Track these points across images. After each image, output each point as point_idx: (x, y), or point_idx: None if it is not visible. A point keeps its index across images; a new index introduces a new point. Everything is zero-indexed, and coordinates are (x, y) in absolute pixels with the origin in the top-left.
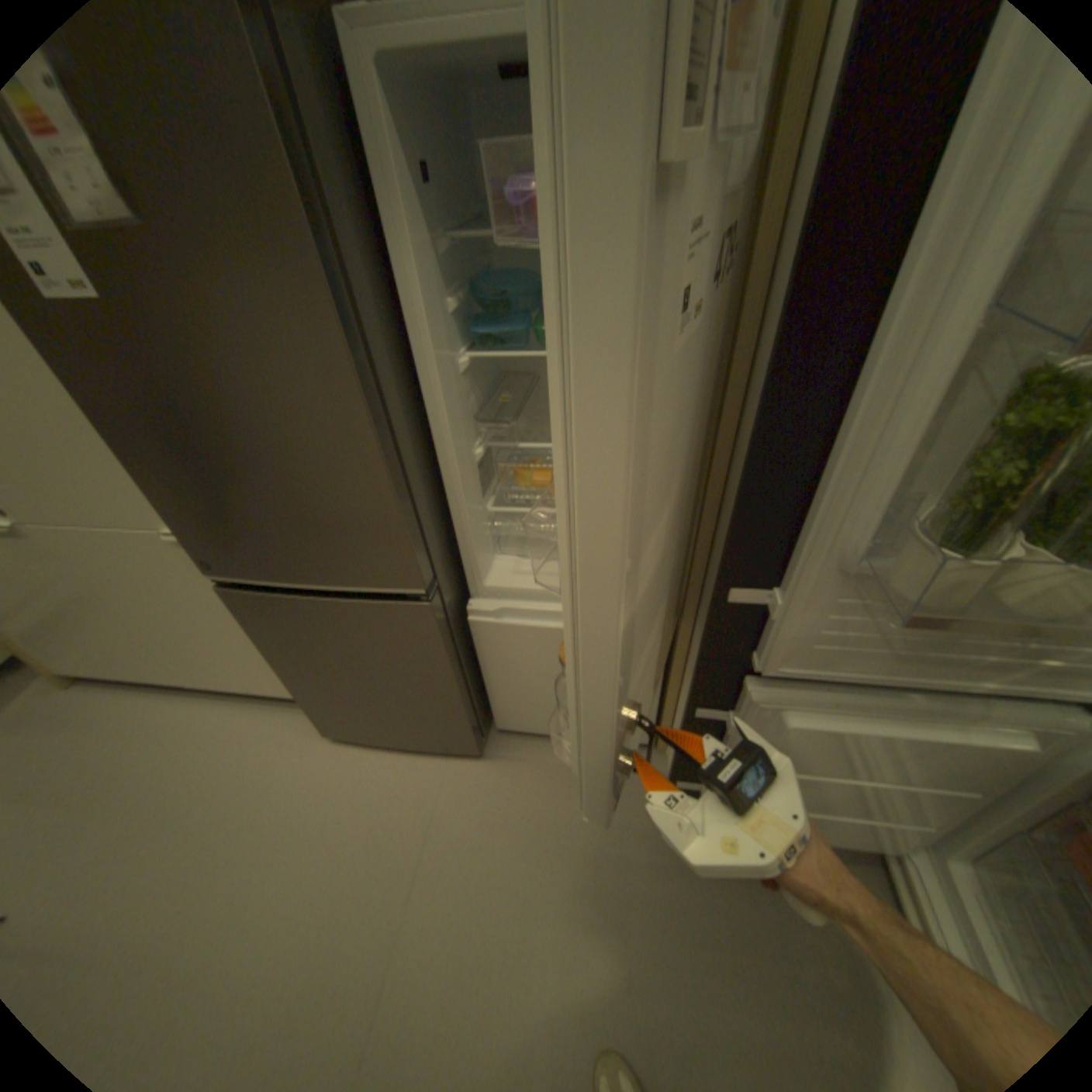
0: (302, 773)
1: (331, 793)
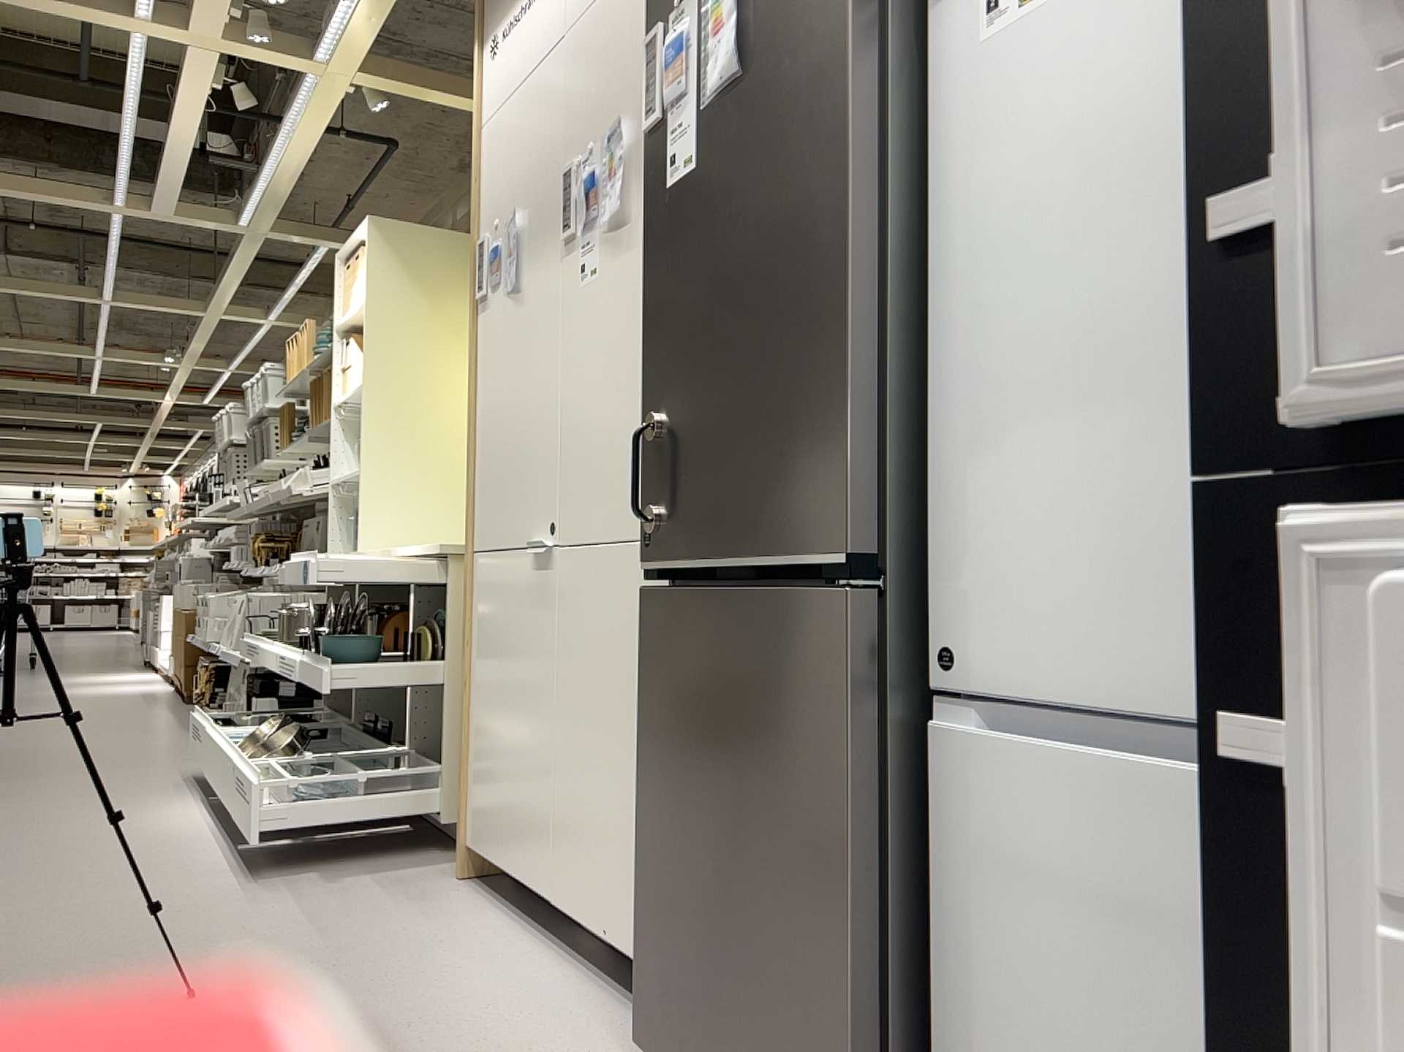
0: None
1: None
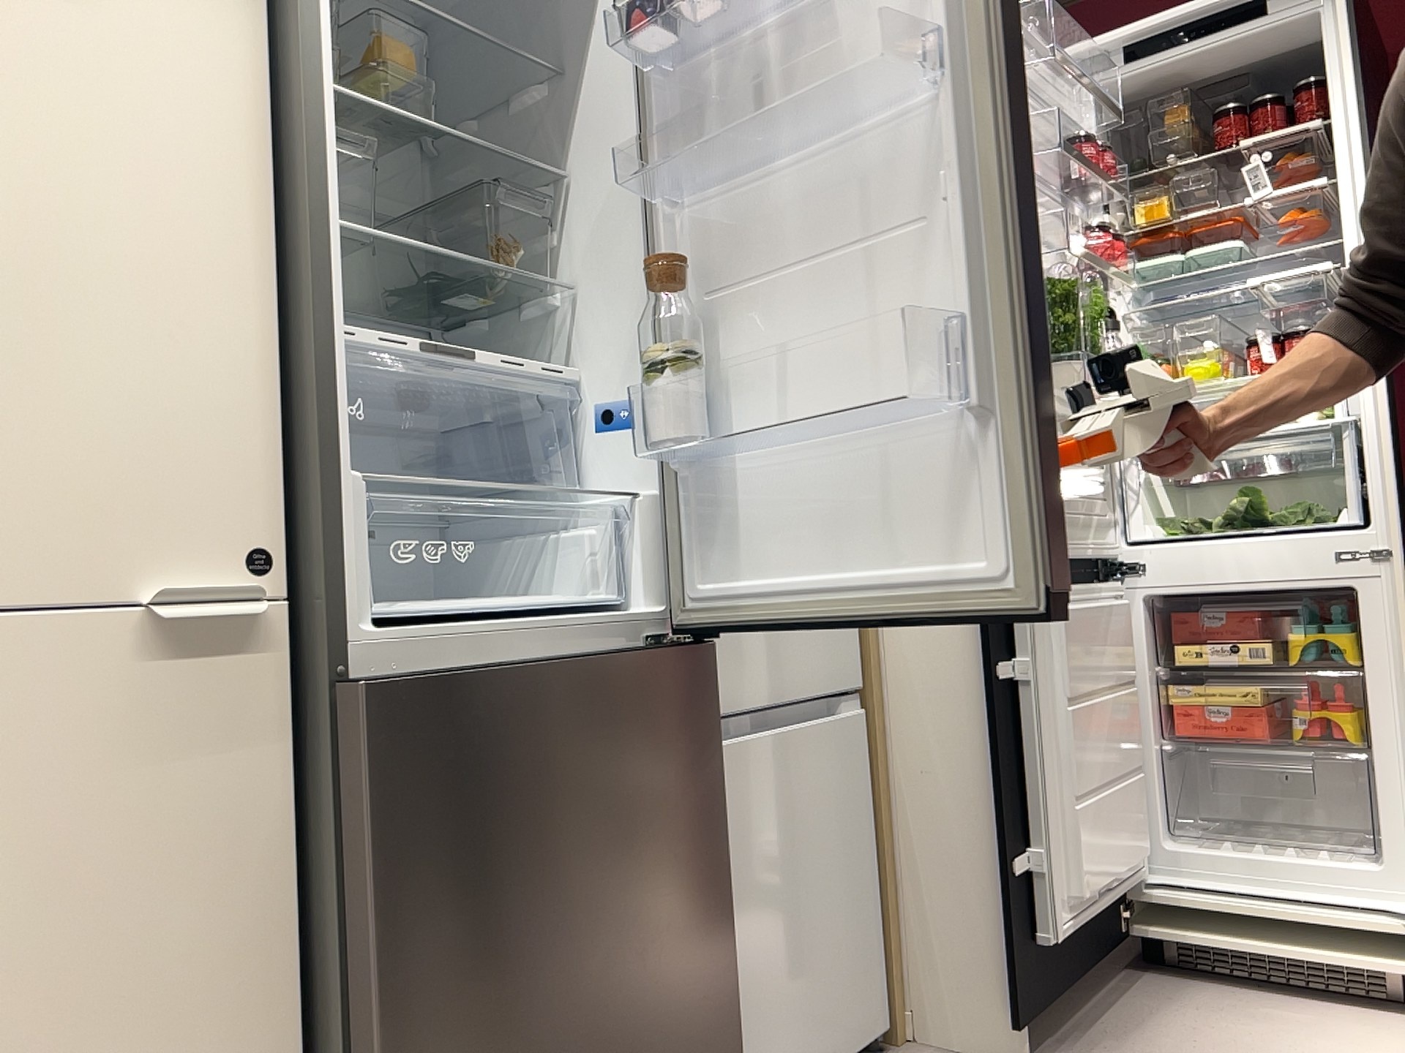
0: None
1: None
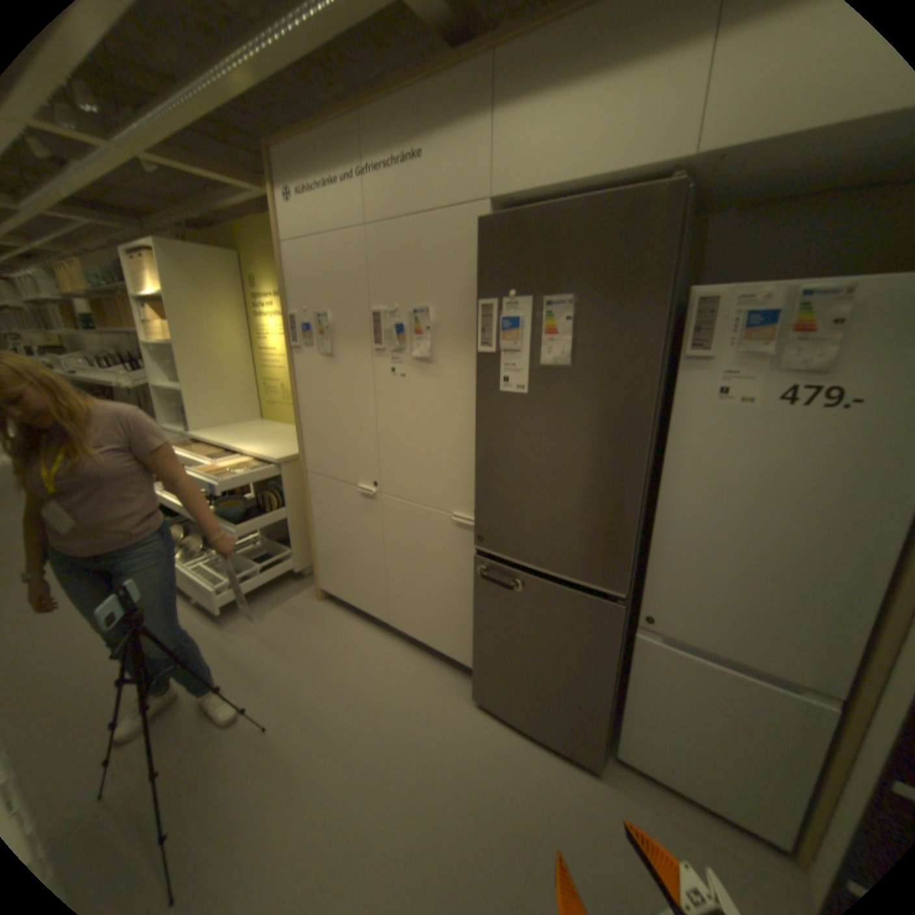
0: (453, 722)
1: (472, 748)
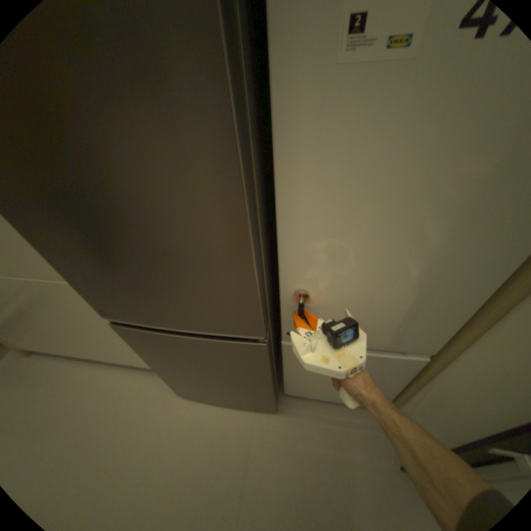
0: (166, 419)
1: (184, 434)
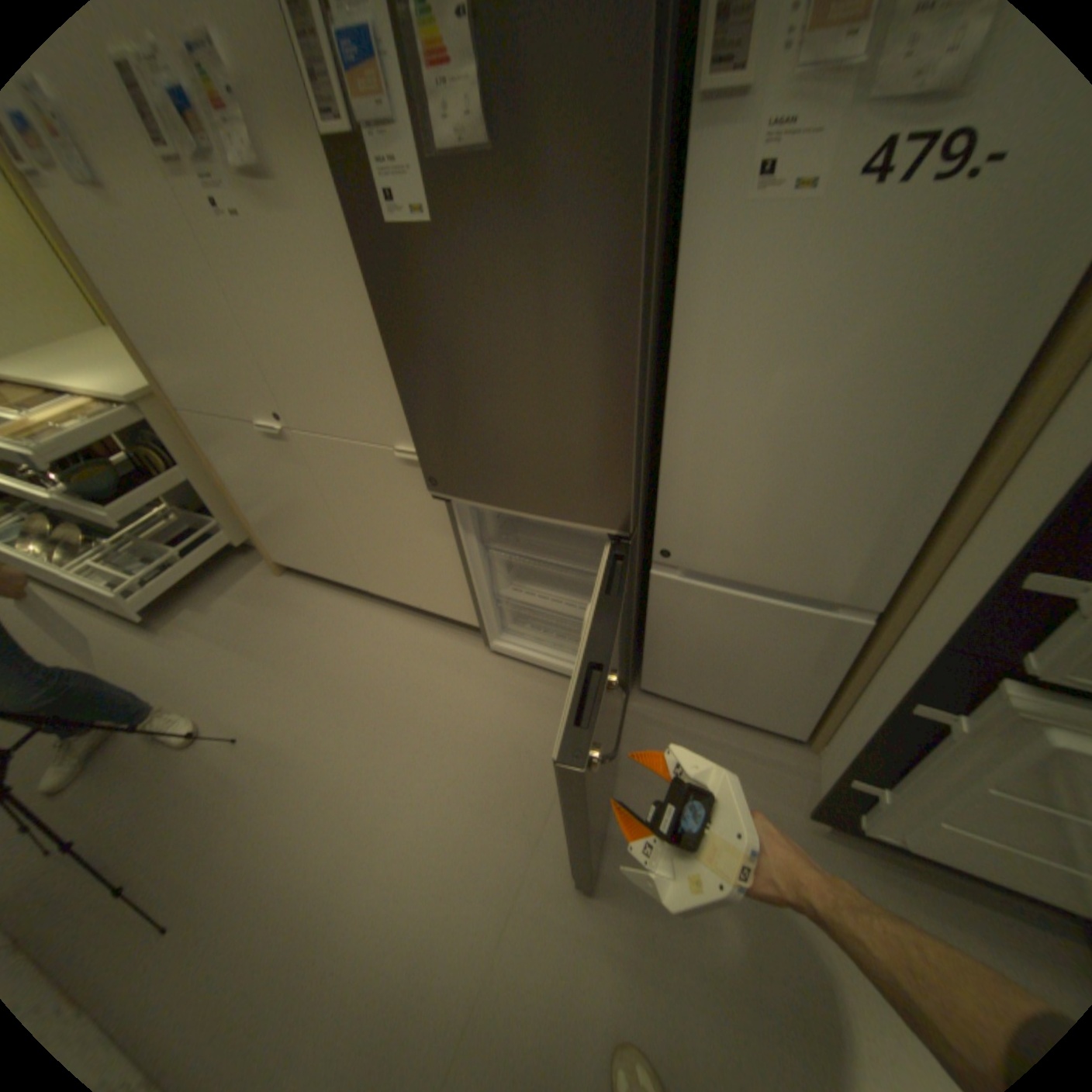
0: (459, 687)
1: (482, 710)
